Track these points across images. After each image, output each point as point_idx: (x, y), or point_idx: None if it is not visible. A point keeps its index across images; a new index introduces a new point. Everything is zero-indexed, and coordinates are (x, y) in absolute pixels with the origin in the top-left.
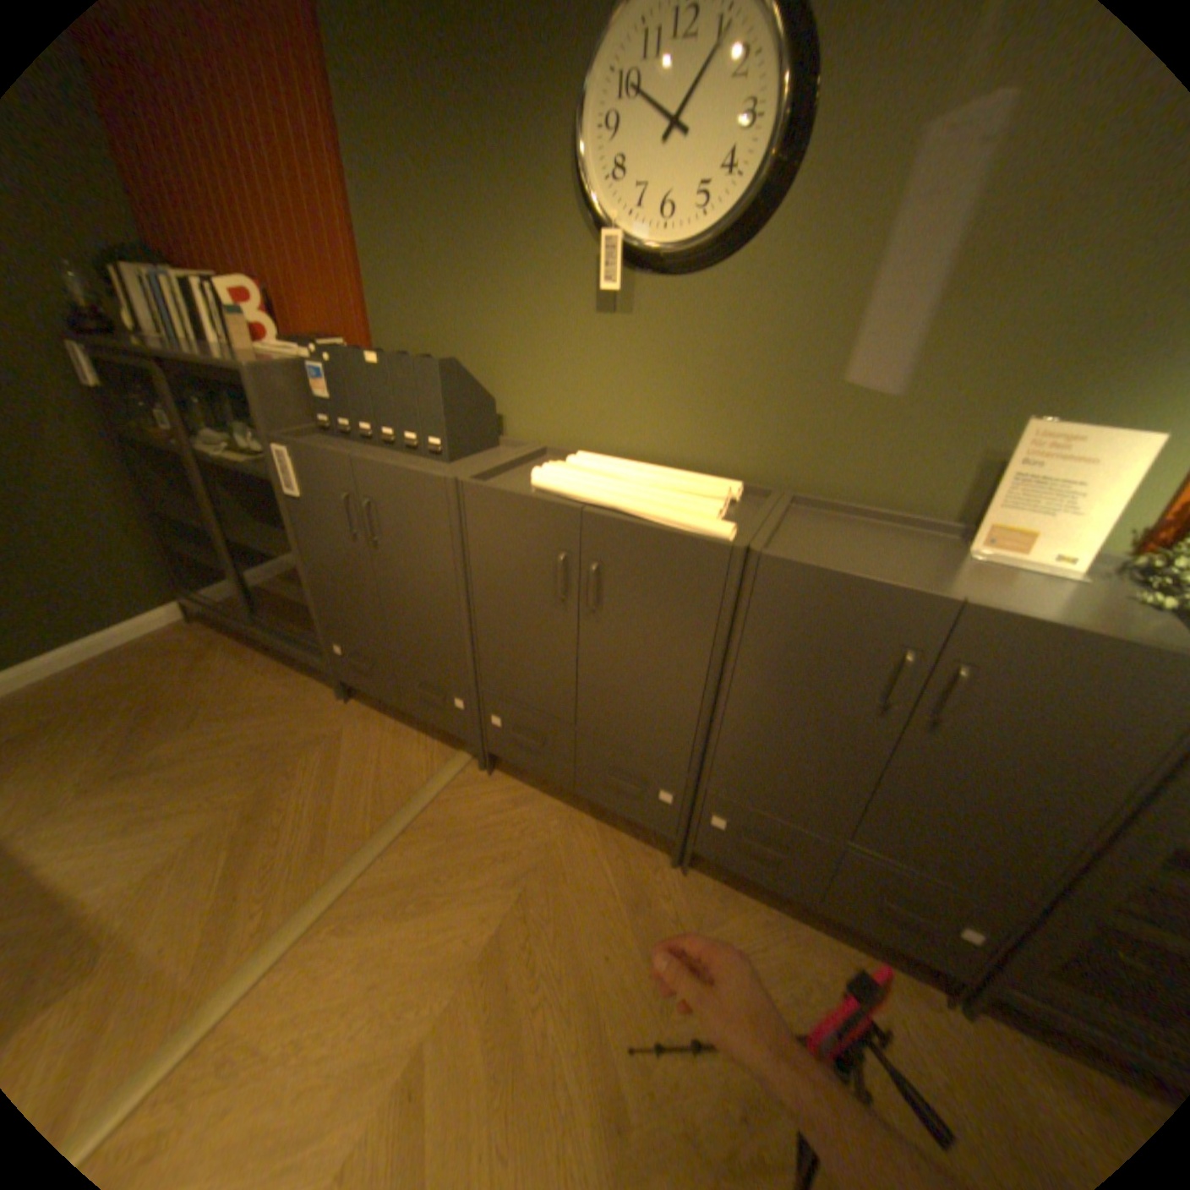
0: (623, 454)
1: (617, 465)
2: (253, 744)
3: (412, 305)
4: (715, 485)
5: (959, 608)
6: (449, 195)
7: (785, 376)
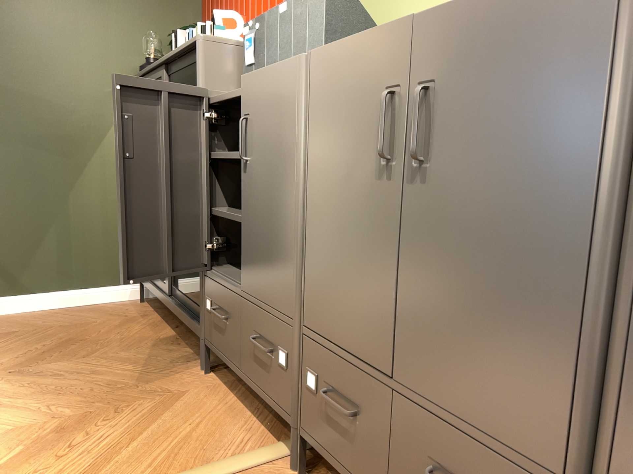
0: None
1: None
2: (110, 380)
3: None
4: None
5: None
6: None
7: None
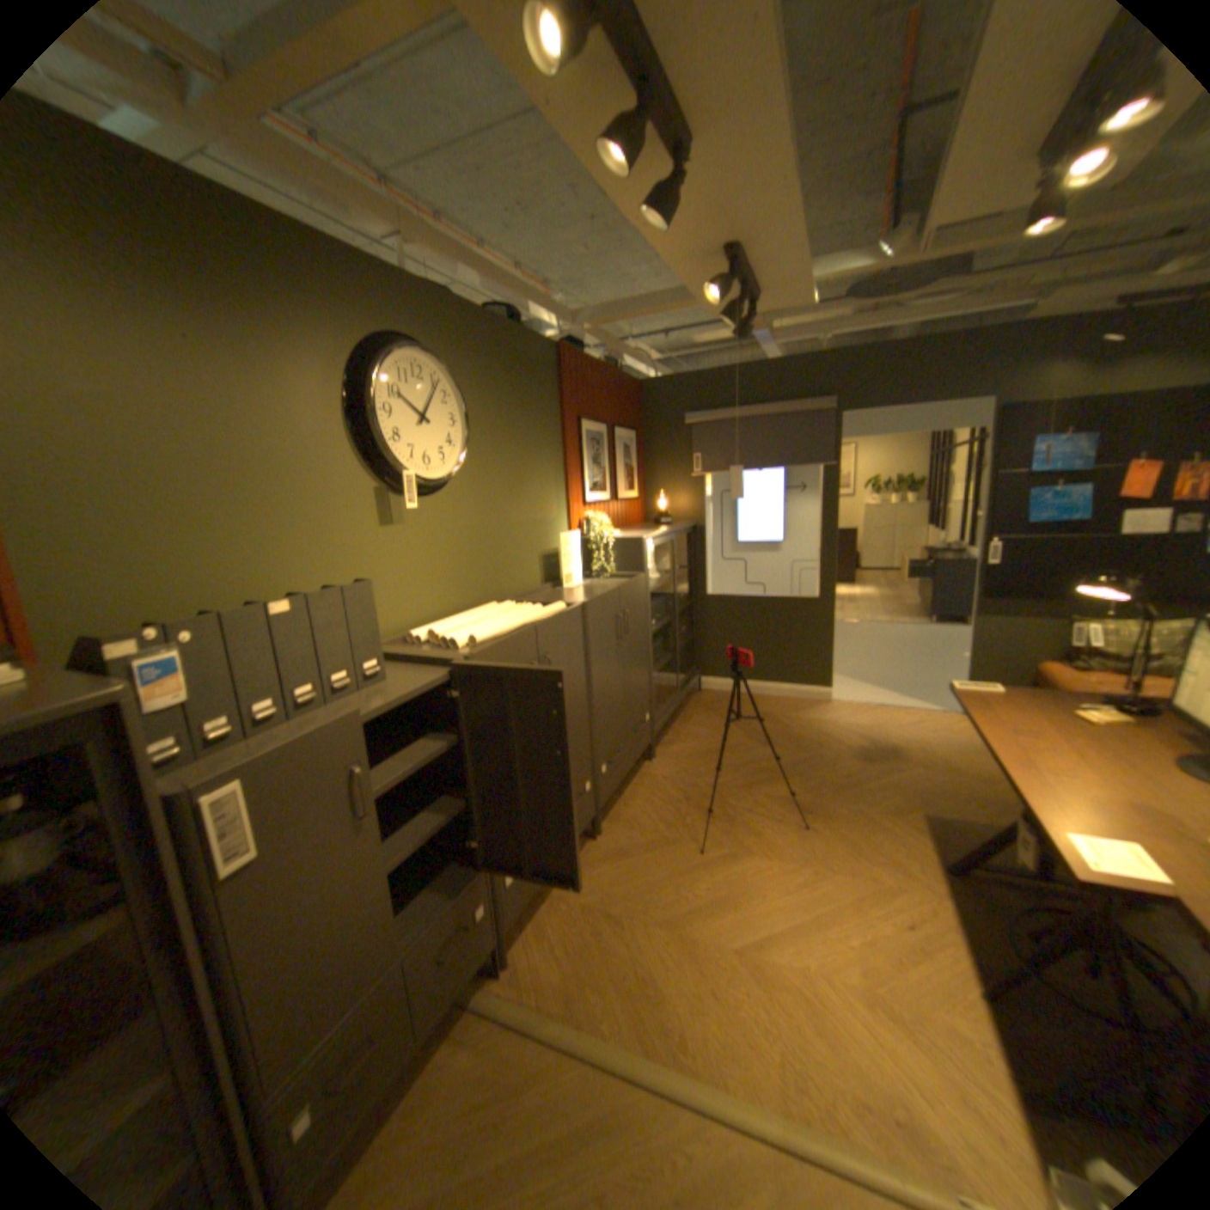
0: (418, 624)
1: (460, 619)
2: None
3: (142, 556)
4: (507, 603)
5: (619, 591)
6: (210, 432)
7: (481, 542)
